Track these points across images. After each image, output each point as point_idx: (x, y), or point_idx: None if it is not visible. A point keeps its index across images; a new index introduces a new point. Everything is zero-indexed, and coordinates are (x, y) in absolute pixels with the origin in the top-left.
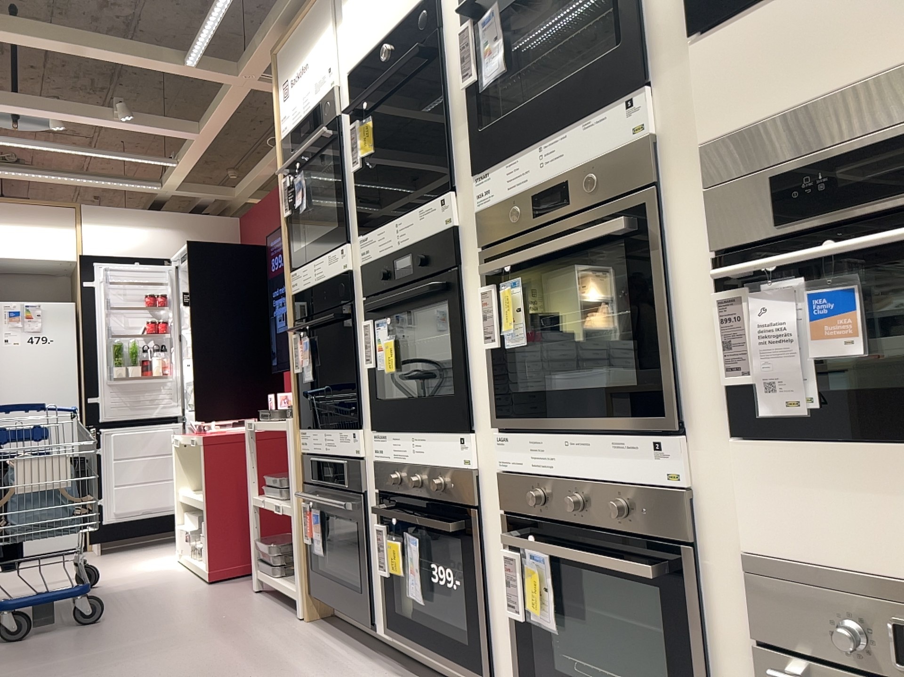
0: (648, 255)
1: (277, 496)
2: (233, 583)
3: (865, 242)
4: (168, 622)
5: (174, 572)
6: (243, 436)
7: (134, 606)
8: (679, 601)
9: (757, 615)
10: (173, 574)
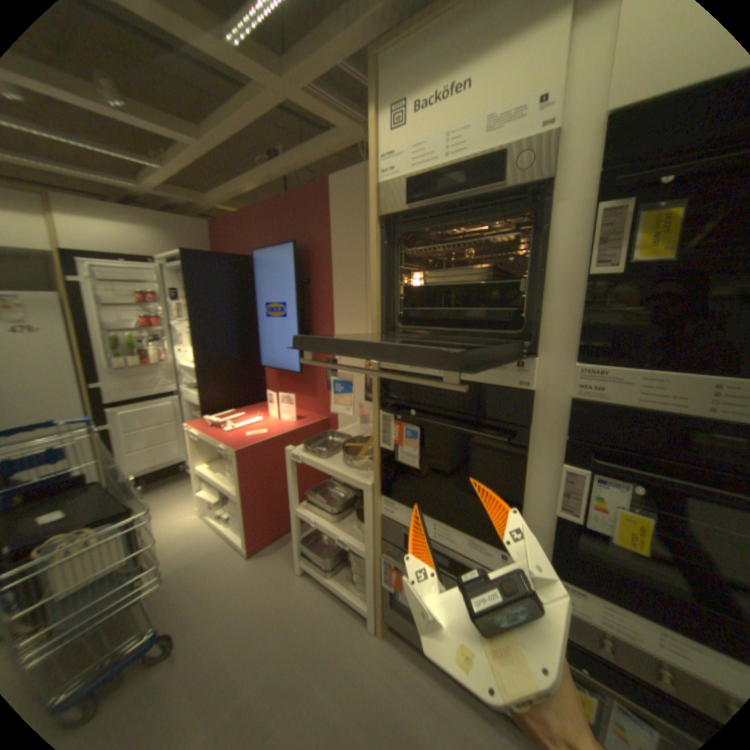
0: None
1: (323, 513)
2: (270, 558)
3: None
4: (247, 649)
5: (206, 538)
6: (268, 443)
7: (197, 614)
8: None
9: None
10: (206, 542)
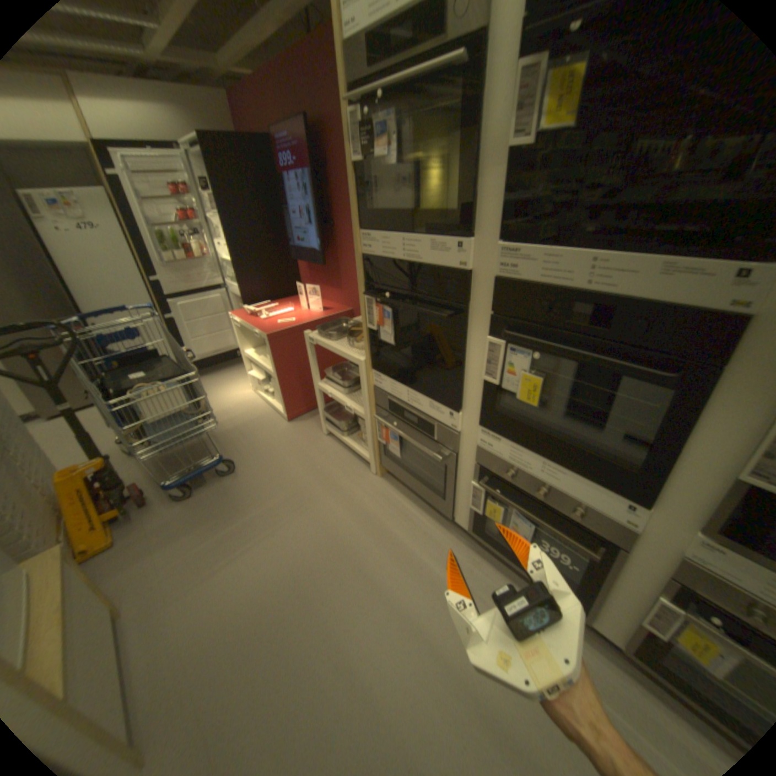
0: None
1: (338, 388)
2: (305, 422)
3: None
4: (284, 475)
5: (258, 407)
6: (294, 331)
7: (251, 453)
8: None
9: None
10: (258, 410)
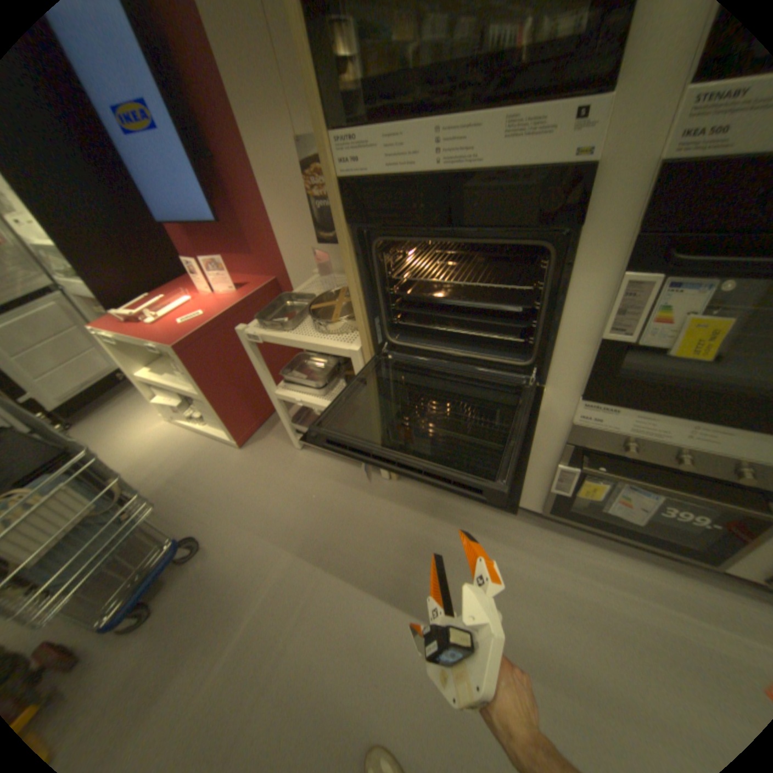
0: None
1: (306, 389)
2: (262, 441)
3: None
4: (272, 523)
5: (184, 441)
6: (209, 327)
7: (208, 510)
8: None
9: None
10: (187, 444)
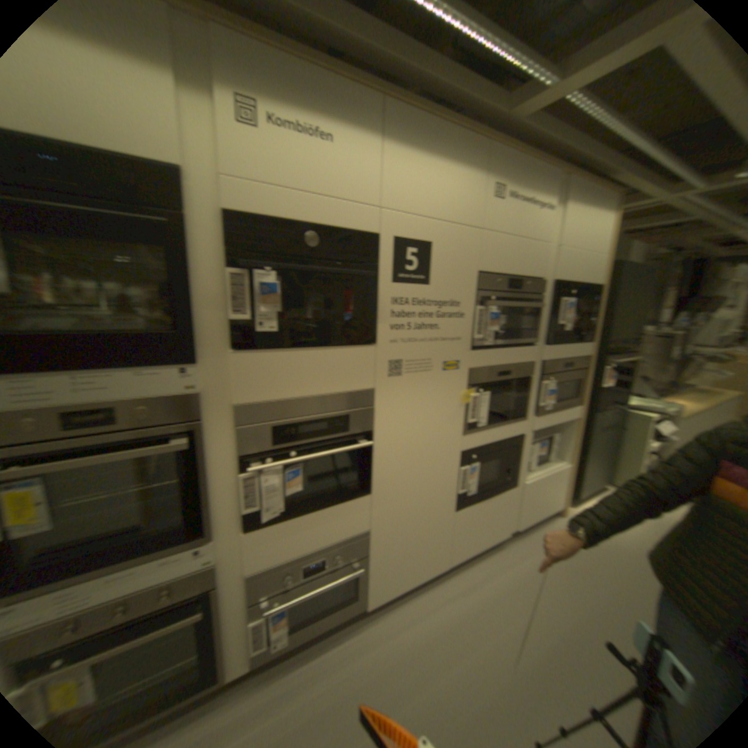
0: (191, 460)
1: None
2: None
3: (310, 459)
4: None
5: None
6: None
7: None
8: (200, 620)
9: (245, 600)
10: None
